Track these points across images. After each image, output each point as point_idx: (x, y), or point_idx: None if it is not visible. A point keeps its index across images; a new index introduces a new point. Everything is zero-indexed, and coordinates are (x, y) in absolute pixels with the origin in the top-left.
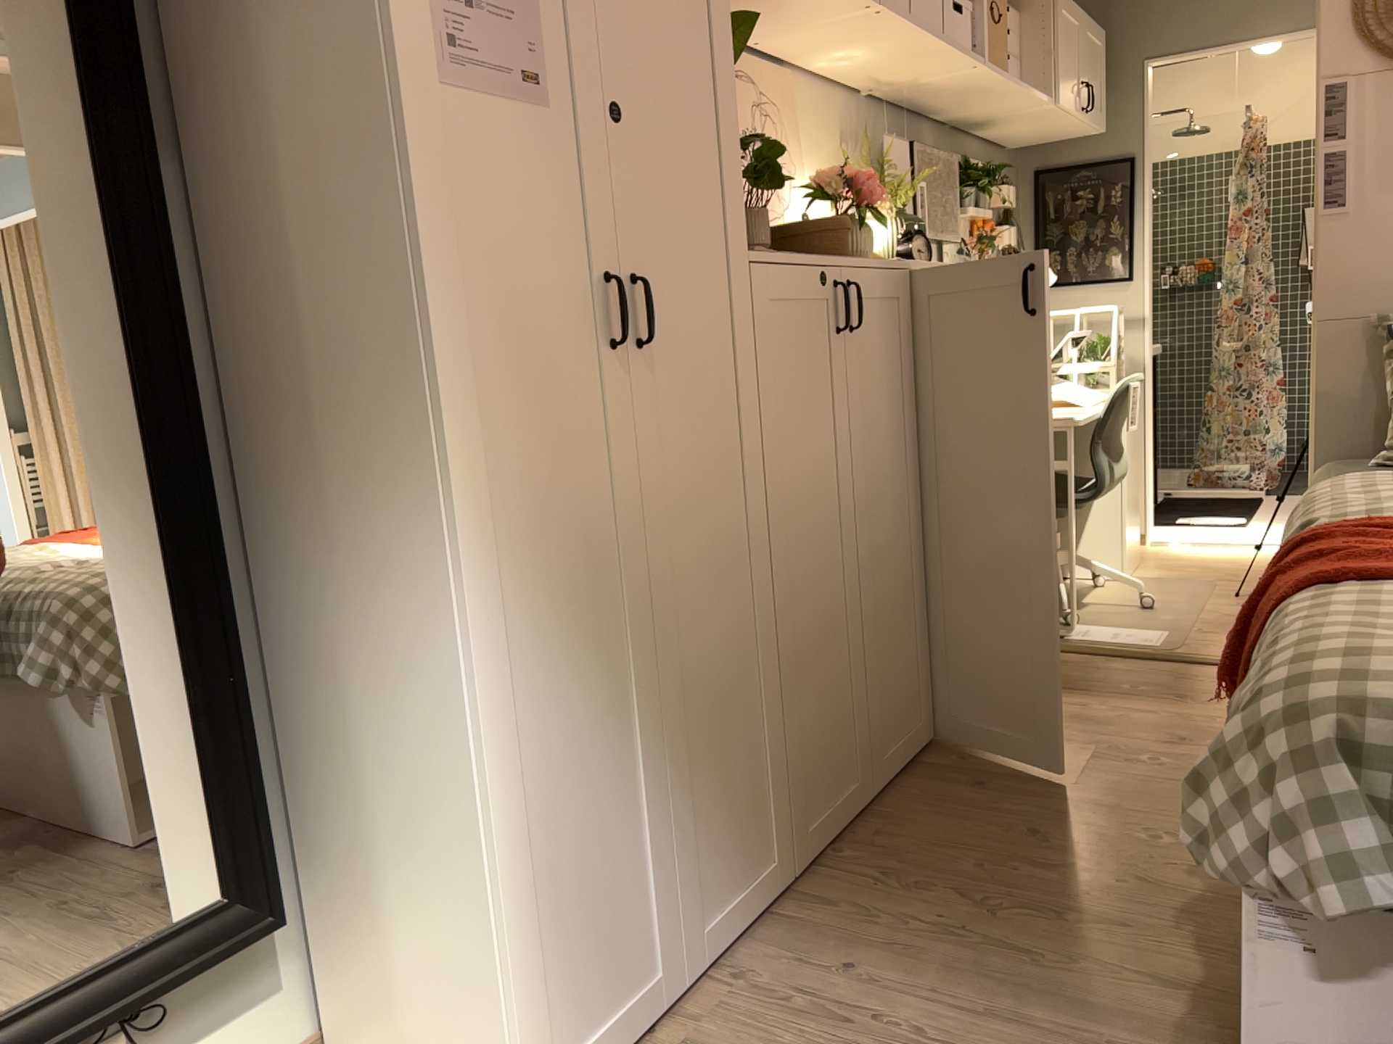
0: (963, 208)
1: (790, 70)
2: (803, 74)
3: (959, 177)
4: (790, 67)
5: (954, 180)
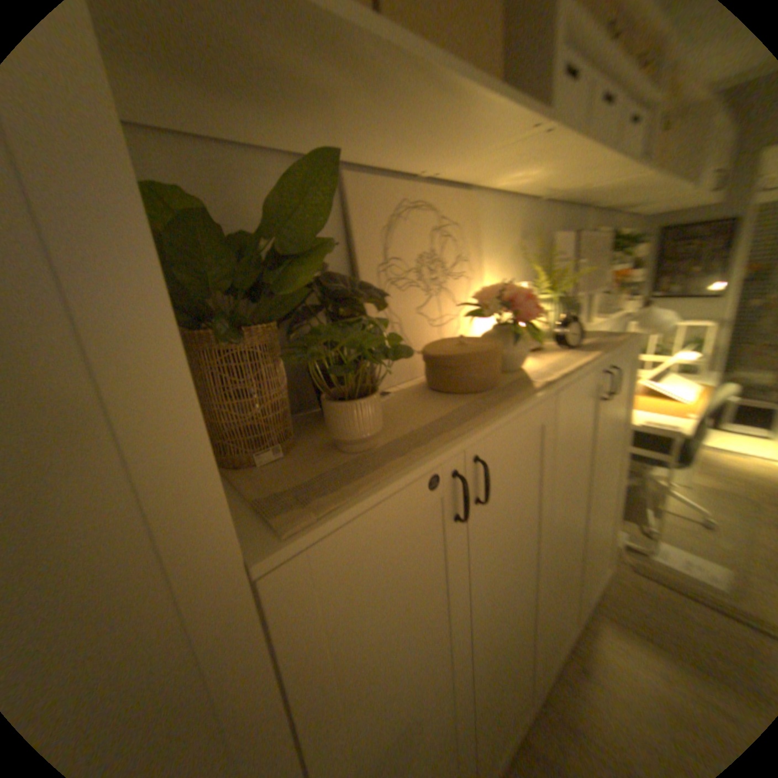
0: (612, 262)
1: (479, 189)
2: (491, 191)
3: (611, 241)
4: (476, 187)
5: (608, 246)
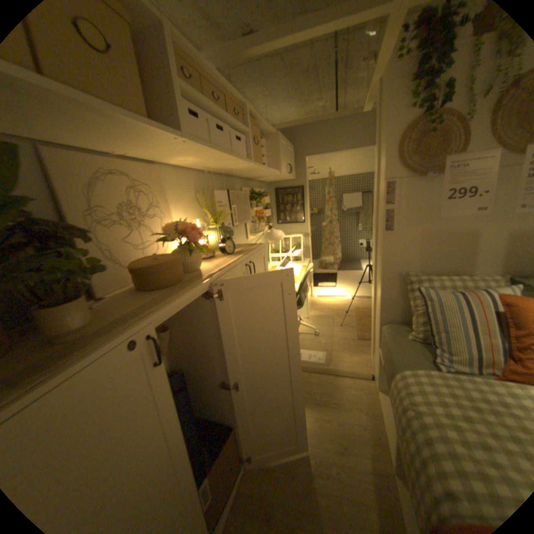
0: (253, 205)
1: (159, 163)
2: (168, 165)
3: (250, 195)
4: (157, 162)
5: (248, 197)
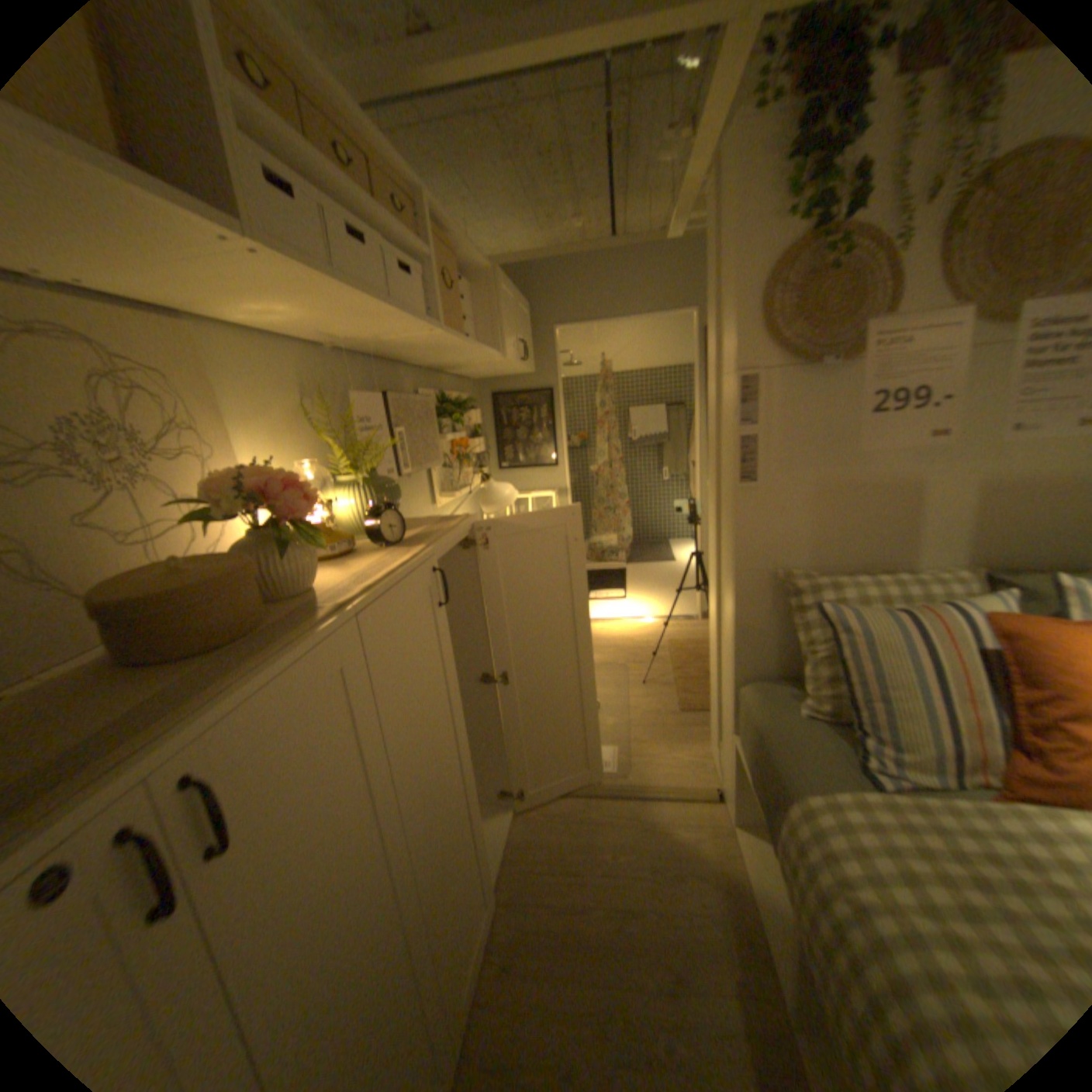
0: (444, 429)
1: (196, 318)
2: (222, 323)
3: (437, 405)
4: (186, 314)
5: (434, 410)
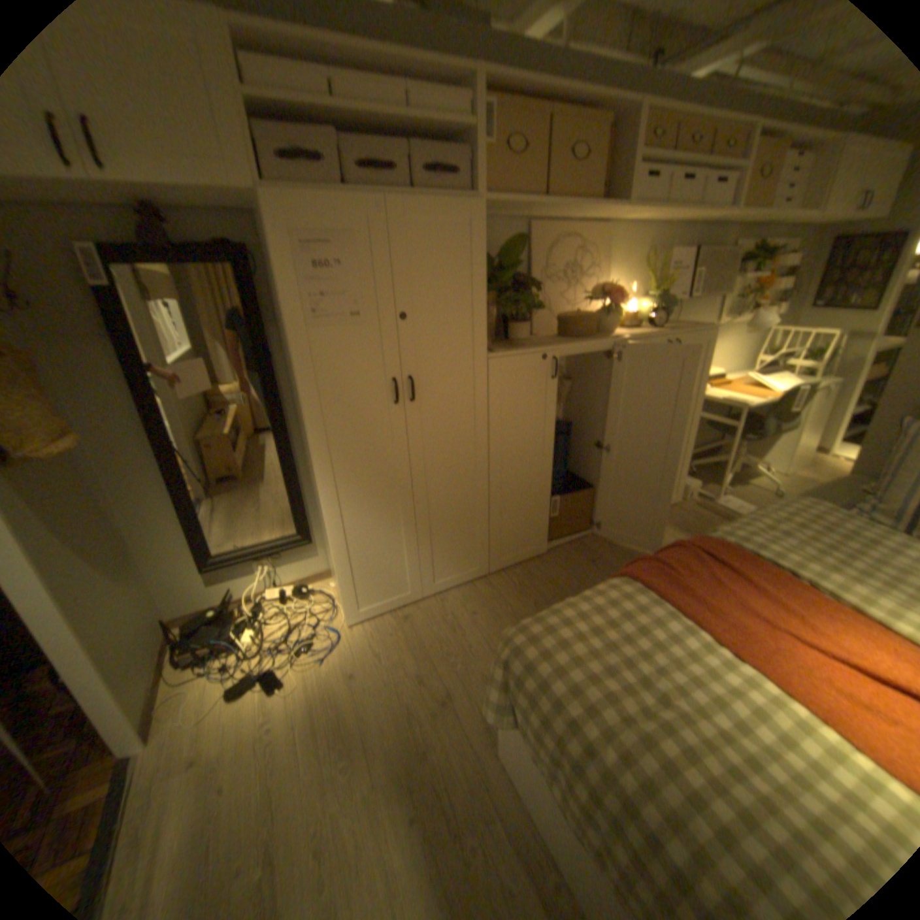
0: (753, 270)
1: (614, 221)
2: (624, 221)
3: (753, 252)
4: (611, 221)
5: (745, 256)
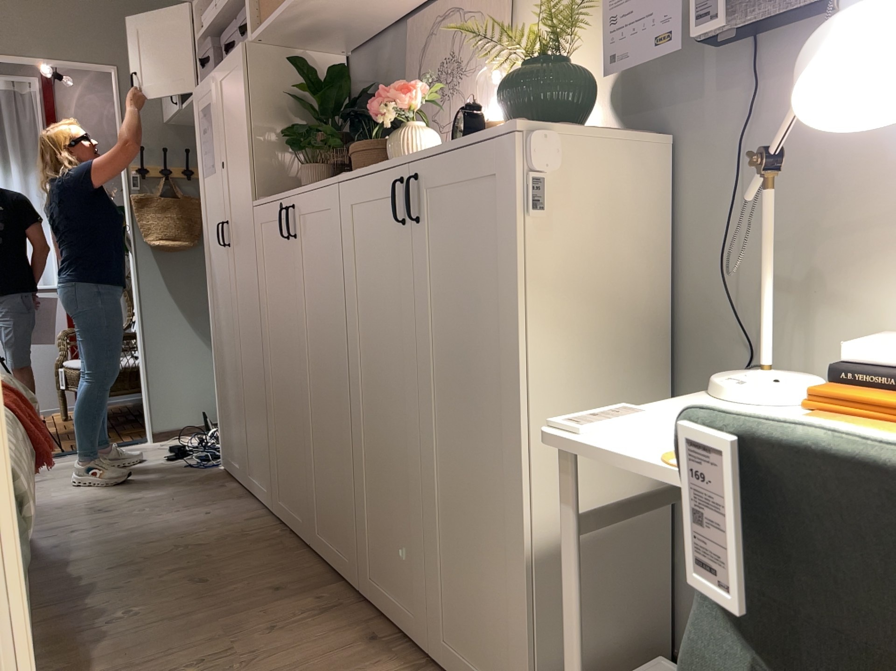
0: None
1: None
2: None
3: None
4: None
5: None
